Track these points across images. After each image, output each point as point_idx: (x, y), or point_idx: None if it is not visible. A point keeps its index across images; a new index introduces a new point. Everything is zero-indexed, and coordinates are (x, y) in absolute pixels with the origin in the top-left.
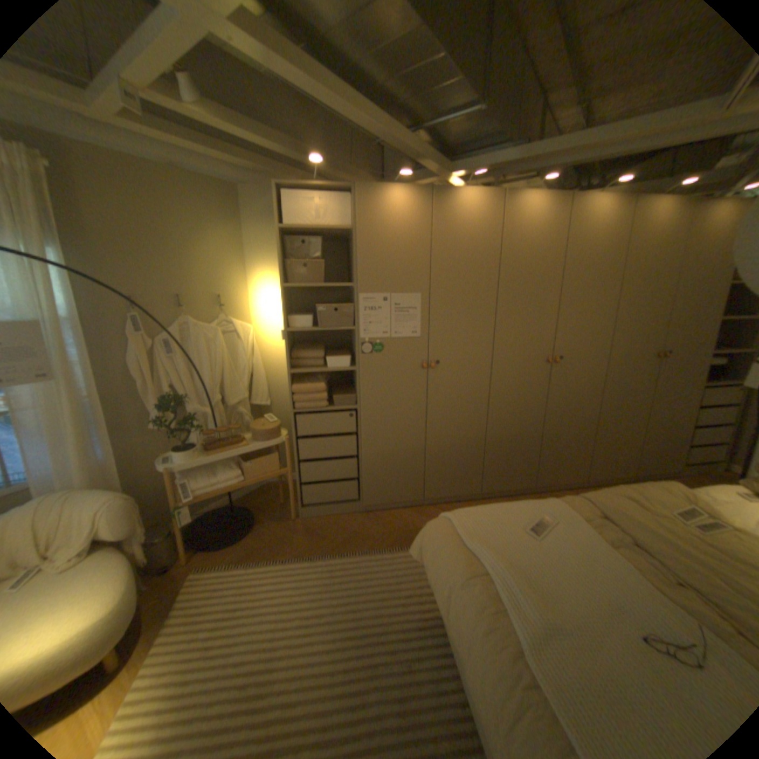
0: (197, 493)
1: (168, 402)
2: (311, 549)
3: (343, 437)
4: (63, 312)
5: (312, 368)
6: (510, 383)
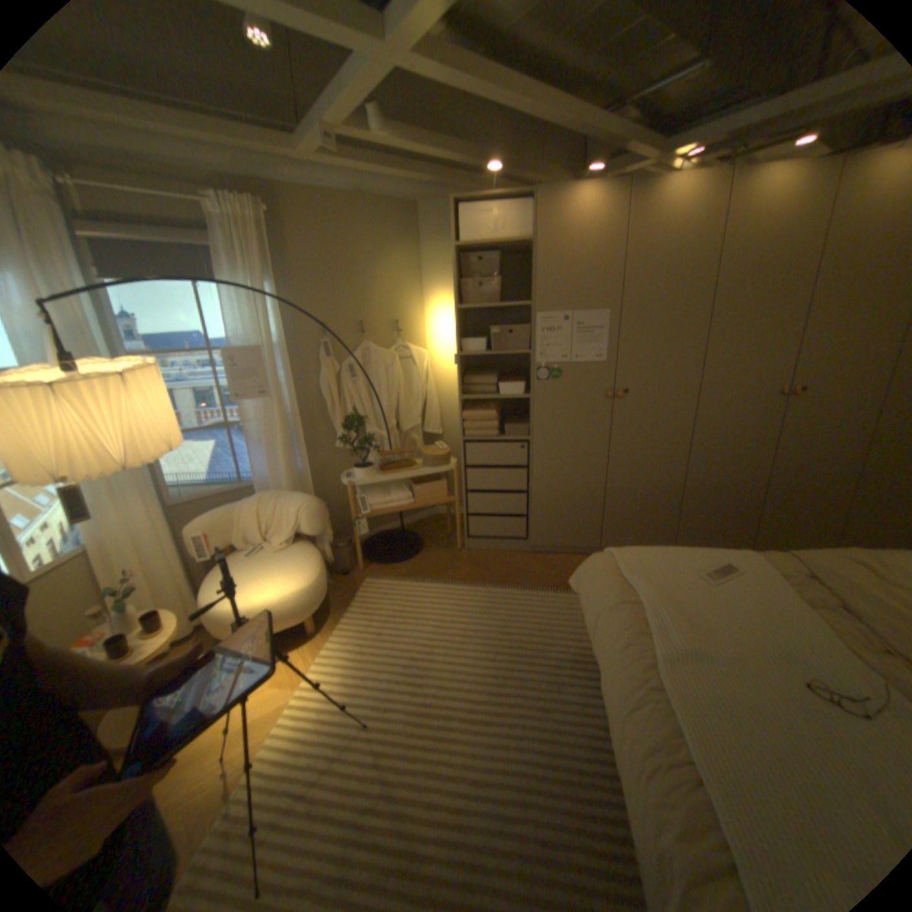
0: (373, 508)
1: (351, 422)
2: (474, 577)
3: (512, 470)
4: (274, 339)
5: (483, 395)
6: (723, 419)
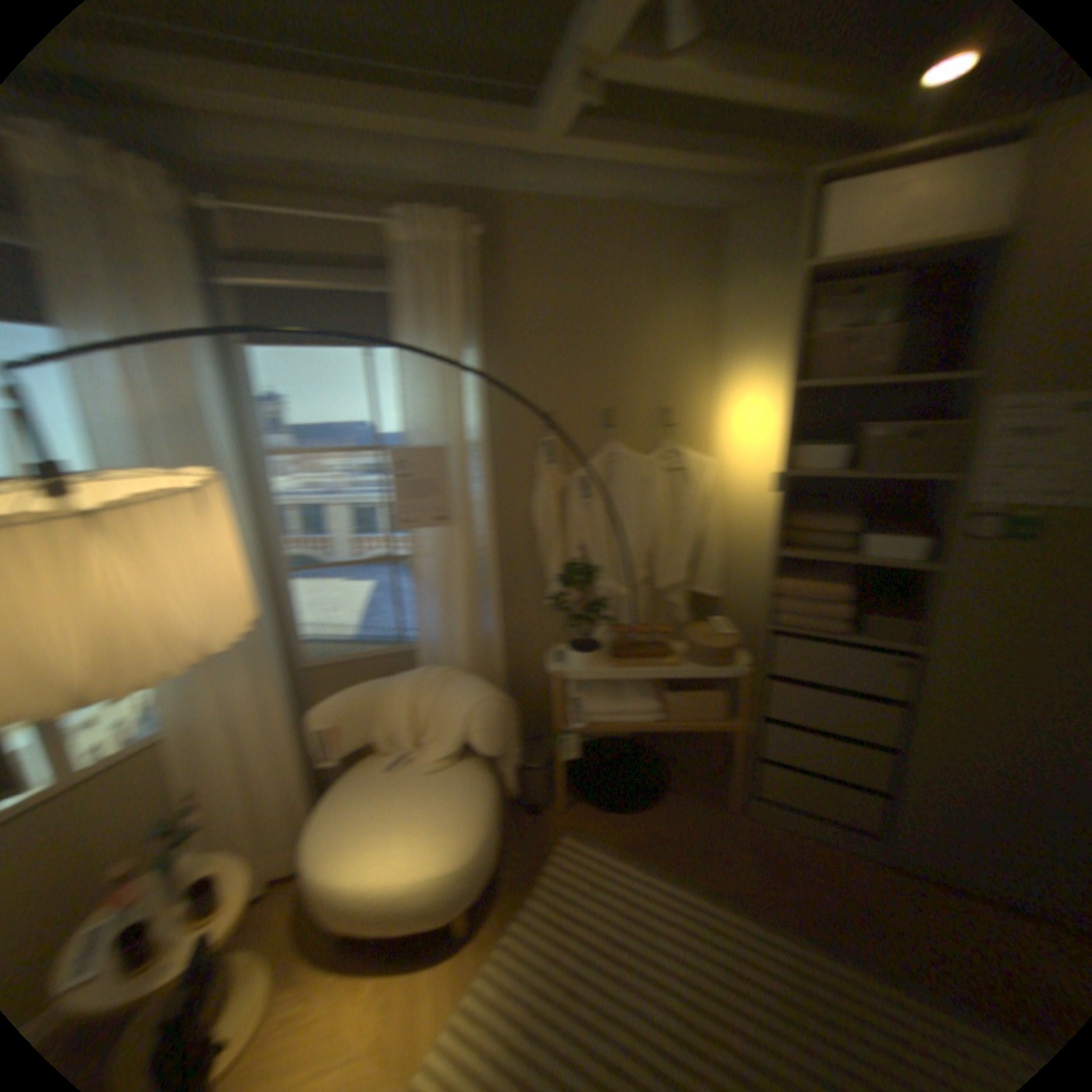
0: (596, 718)
1: (578, 572)
2: (769, 896)
3: (875, 705)
4: (478, 435)
5: (828, 552)
6: None
